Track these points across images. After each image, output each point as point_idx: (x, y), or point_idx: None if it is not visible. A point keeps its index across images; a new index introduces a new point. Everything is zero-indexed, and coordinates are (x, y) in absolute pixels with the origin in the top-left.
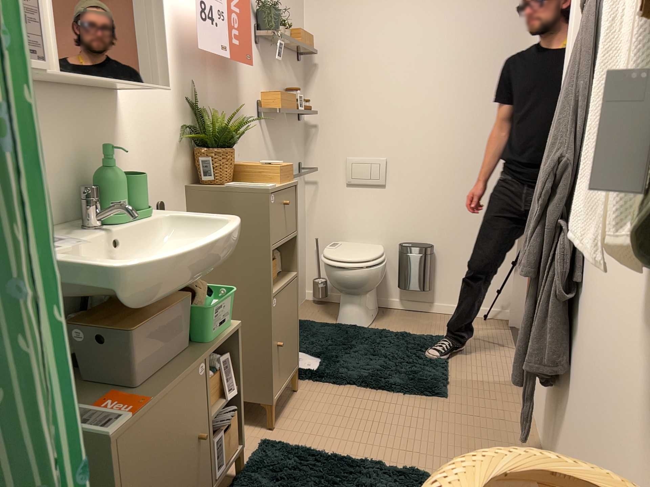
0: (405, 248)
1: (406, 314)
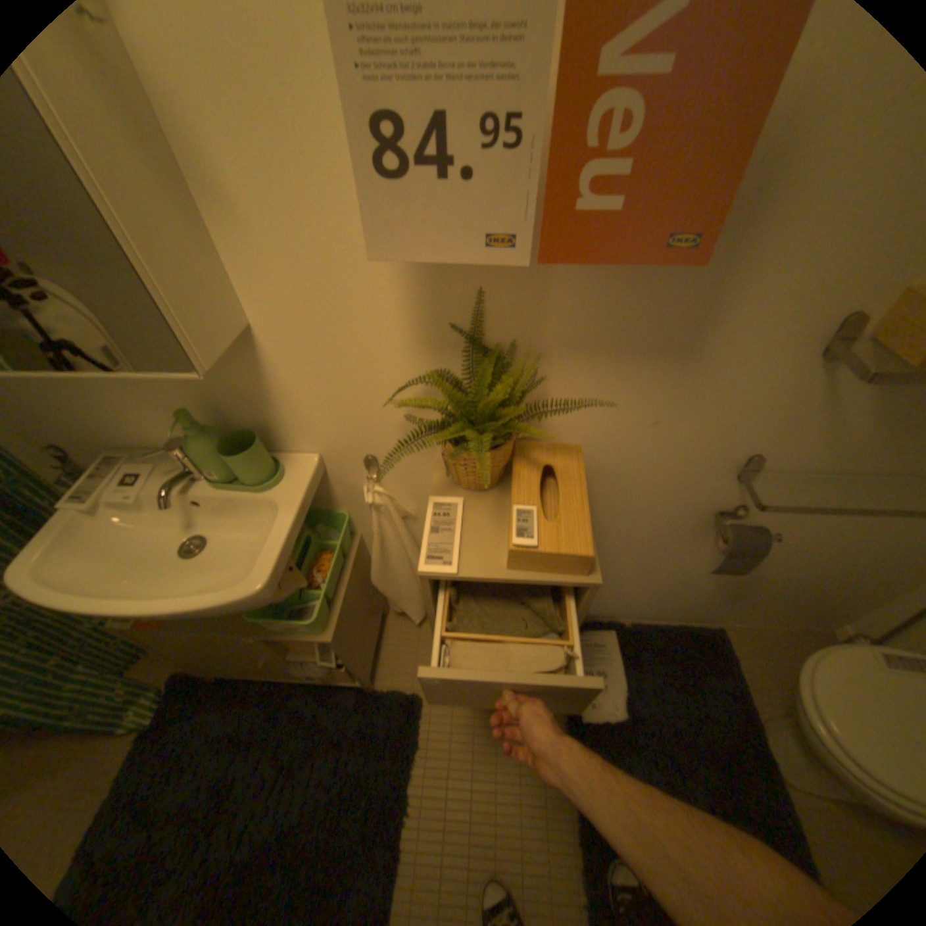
0: None
1: None
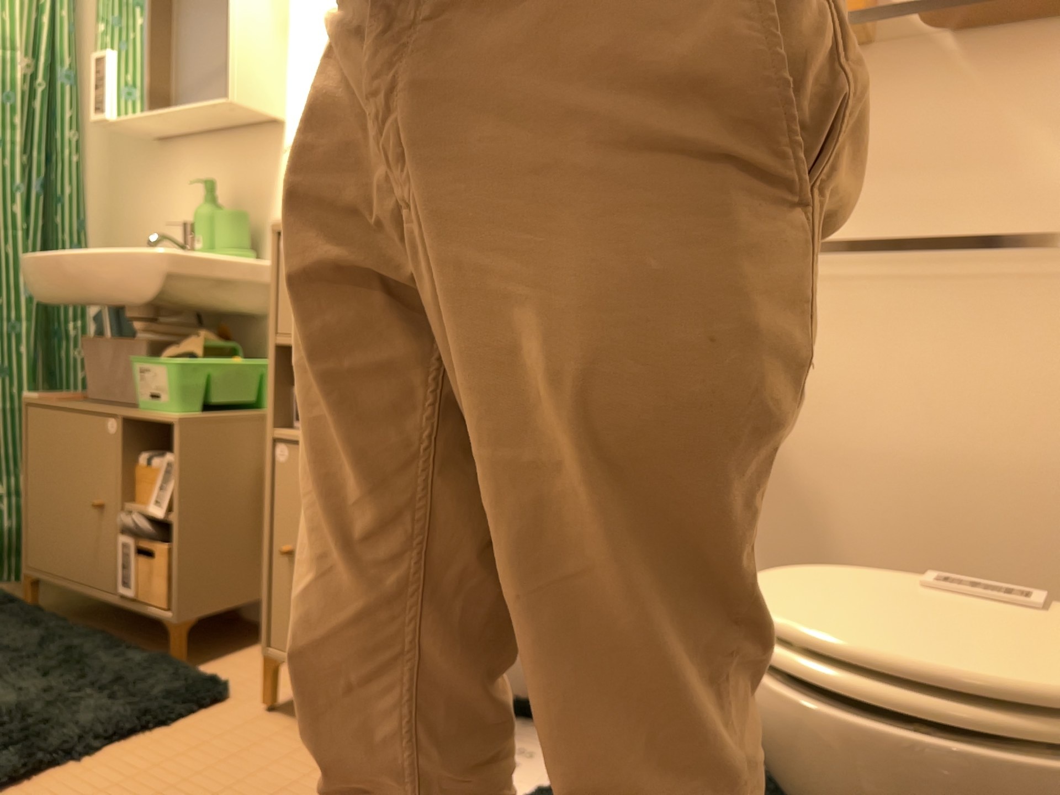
0: None
1: None
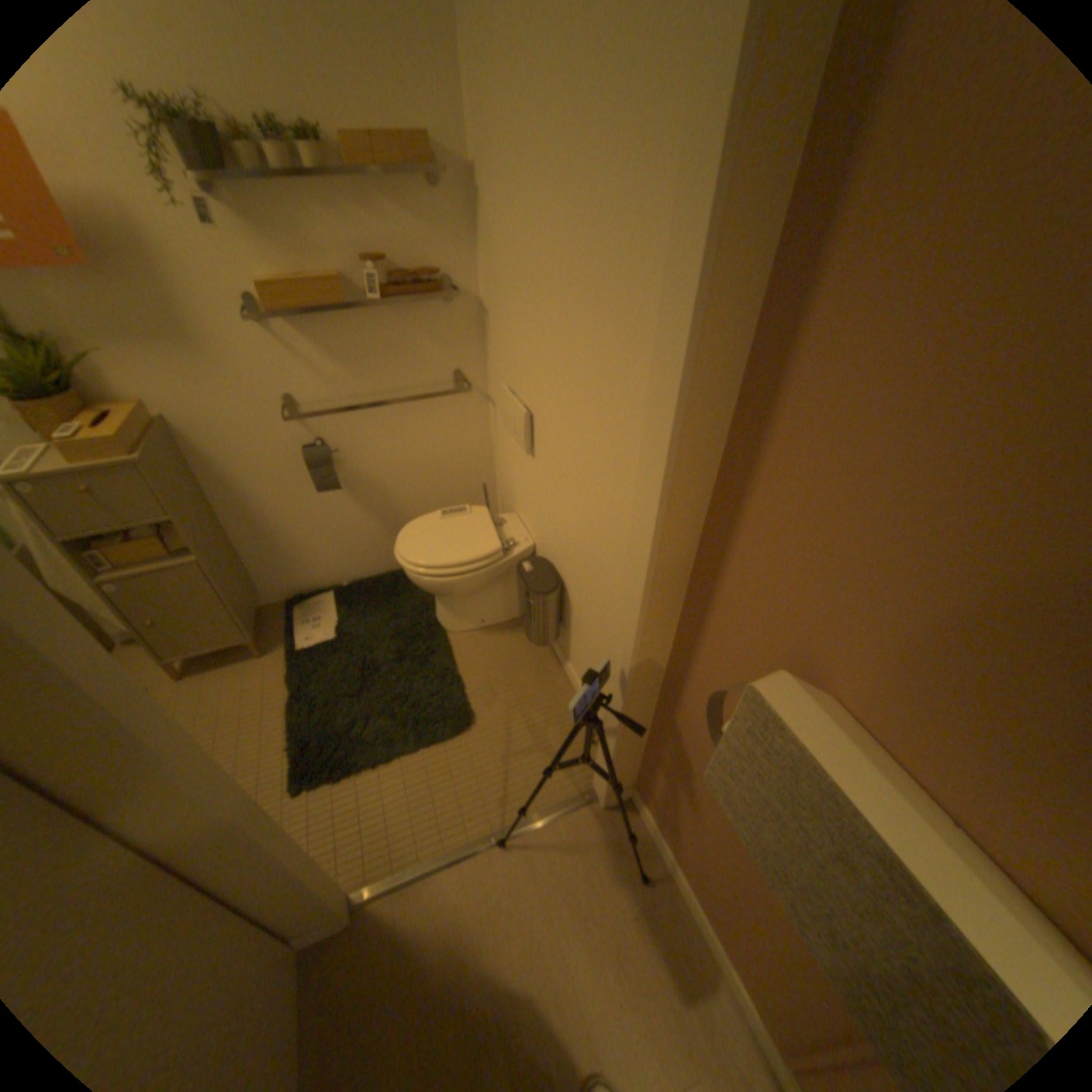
0: (519, 568)
1: (536, 645)
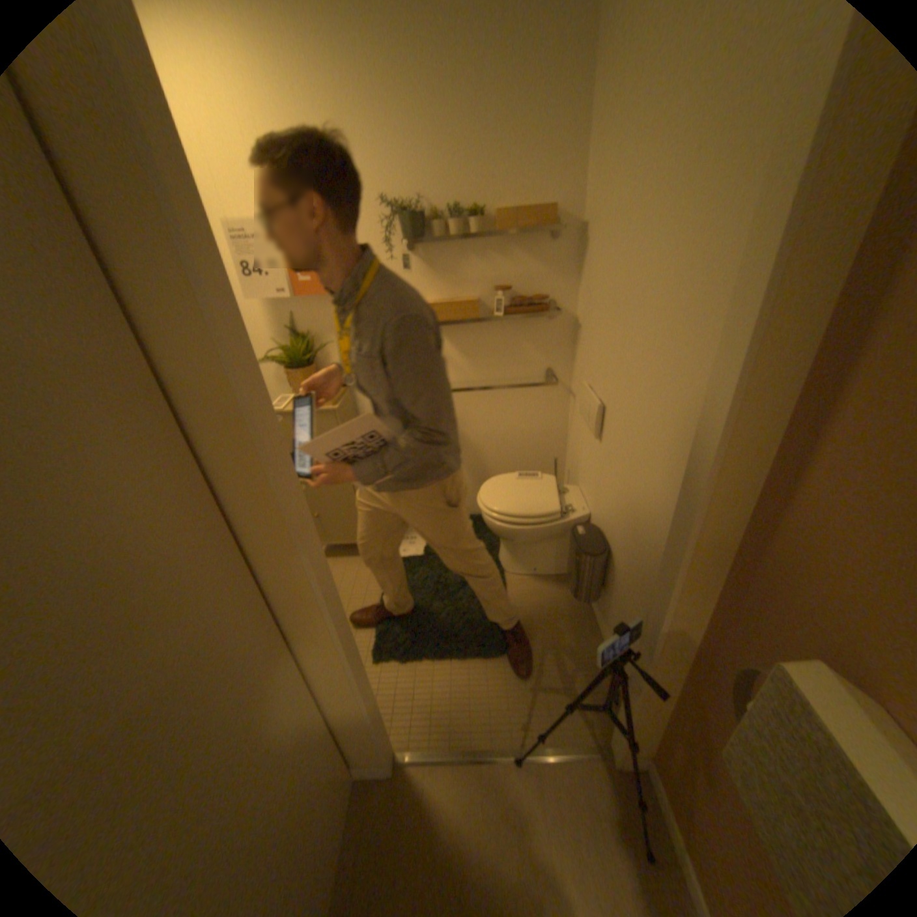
0: (574, 529)
1: (578, 602)
